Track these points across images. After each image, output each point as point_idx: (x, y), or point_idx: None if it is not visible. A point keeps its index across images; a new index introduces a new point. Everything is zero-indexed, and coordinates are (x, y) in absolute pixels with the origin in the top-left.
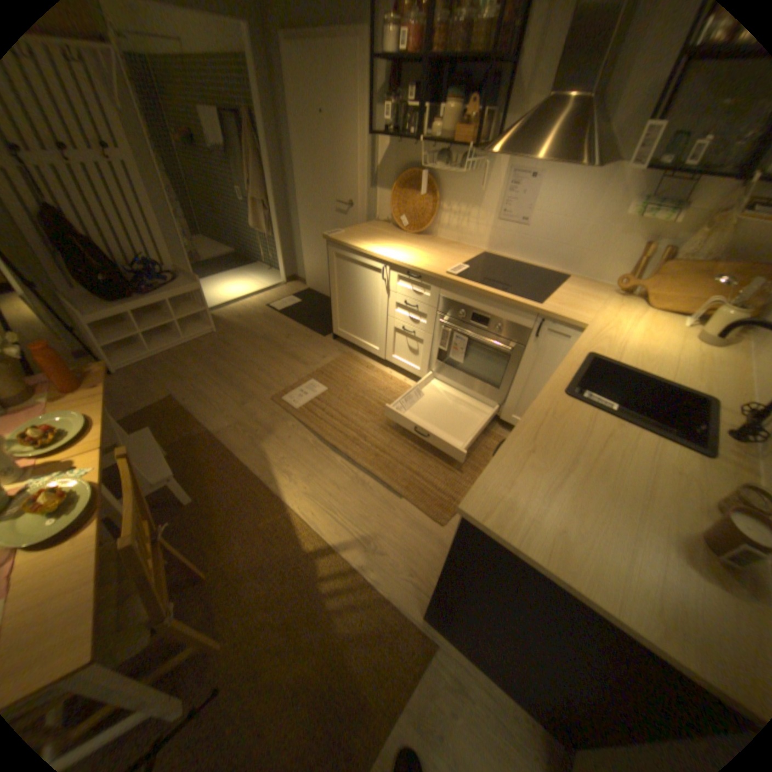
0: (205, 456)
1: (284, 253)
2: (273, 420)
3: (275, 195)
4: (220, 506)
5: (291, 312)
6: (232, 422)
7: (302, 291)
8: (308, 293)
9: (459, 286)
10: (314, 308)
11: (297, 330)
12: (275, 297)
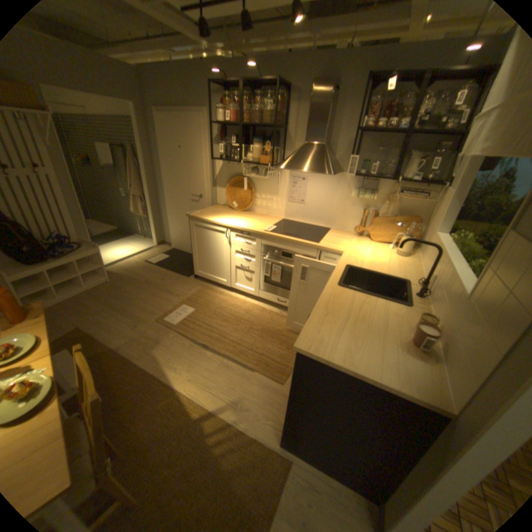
0: (109, 366)
1: (155, 227)
2: (159, 335)
3: (149, 192)
4: (125, 399)
5: (163, 264)
6: (128, 340)
7: (168, 250)
8: (173, 251)
9: (272, 237)
10: (179, 260)
11: (168, 275)
12: (150, 255)
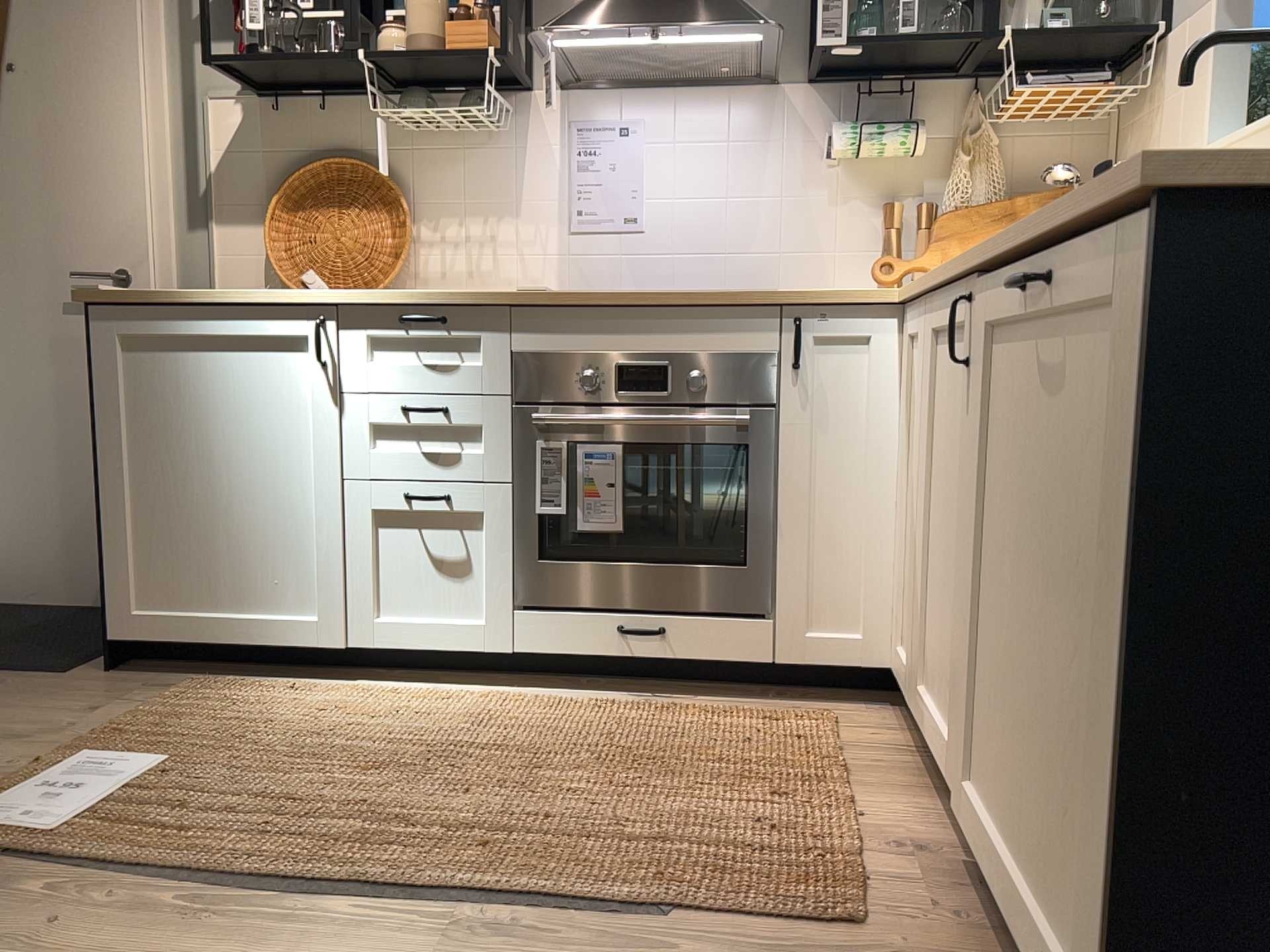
0: None
1: None
2: None
3: None
4: None
5: None
6: None
7: None
8: None
9: (566, 307)
10: None
11: None
12: None
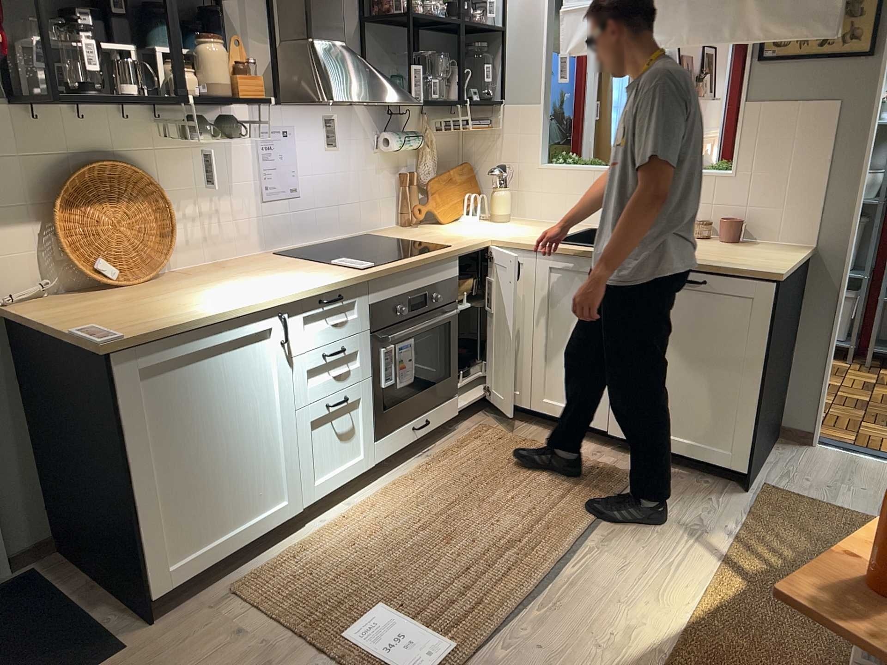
0: None
1: None
2: None
3: None
4: None
5: None
6: None
7: None
8: None
9: (390, 274)
10: None
11: None
12: None
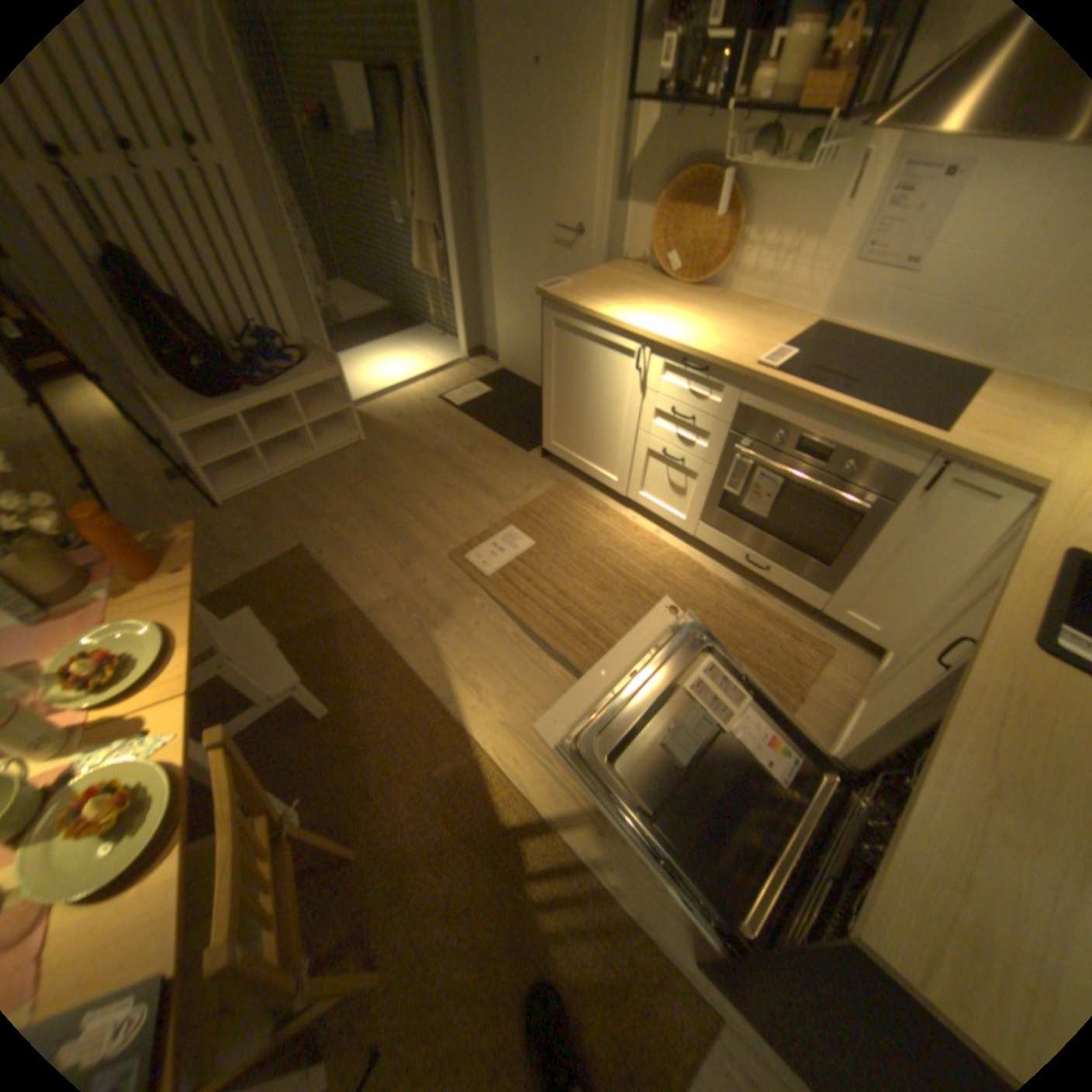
0: (354, 648)
1: (466, 311)
2: (453, 593)
3: (456, 215)
4: (377, 735)
5: (477, 409)
6: (392, 594)
7: (492, 373)
8: (502, 377)
9: (781, 390)
10: (513, 402)
11: (486, 440)
12: (453, 383)
